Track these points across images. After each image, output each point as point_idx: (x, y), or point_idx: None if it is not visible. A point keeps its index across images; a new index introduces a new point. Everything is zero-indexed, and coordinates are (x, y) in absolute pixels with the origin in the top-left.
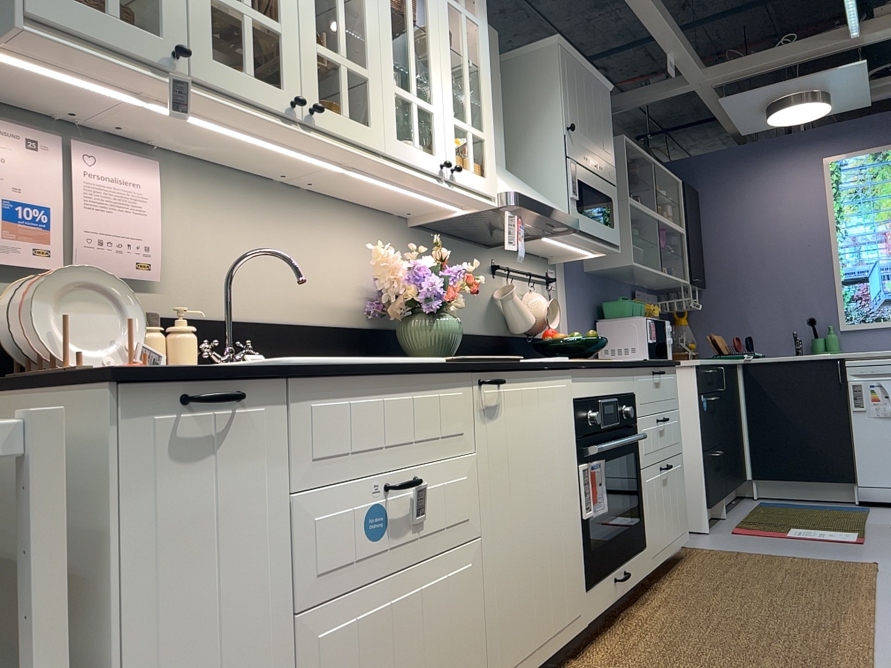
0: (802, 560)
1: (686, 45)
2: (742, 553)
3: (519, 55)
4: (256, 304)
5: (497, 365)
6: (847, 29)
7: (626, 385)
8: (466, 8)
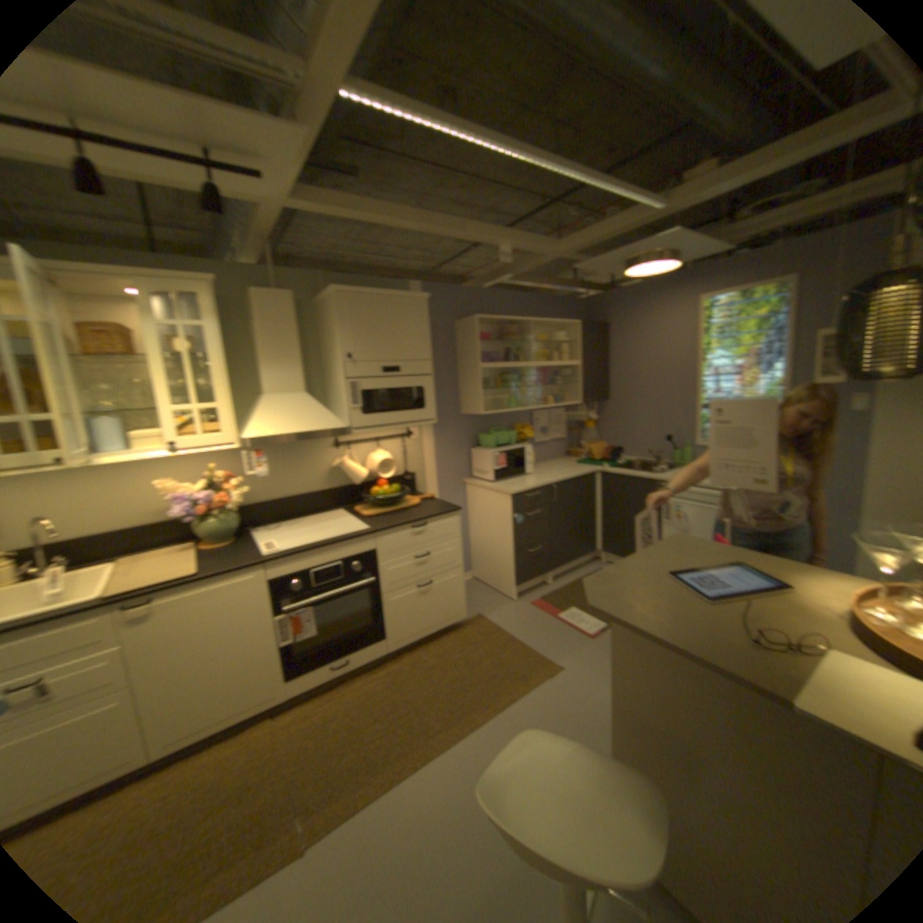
0: (519, 652)
1: (510, 235)
2: (498, 632)
3: (320, 296)
4: (80, 527)
5: (137, 595)
6: (644, 204)
7: (357, 549)
8: (179, 318)
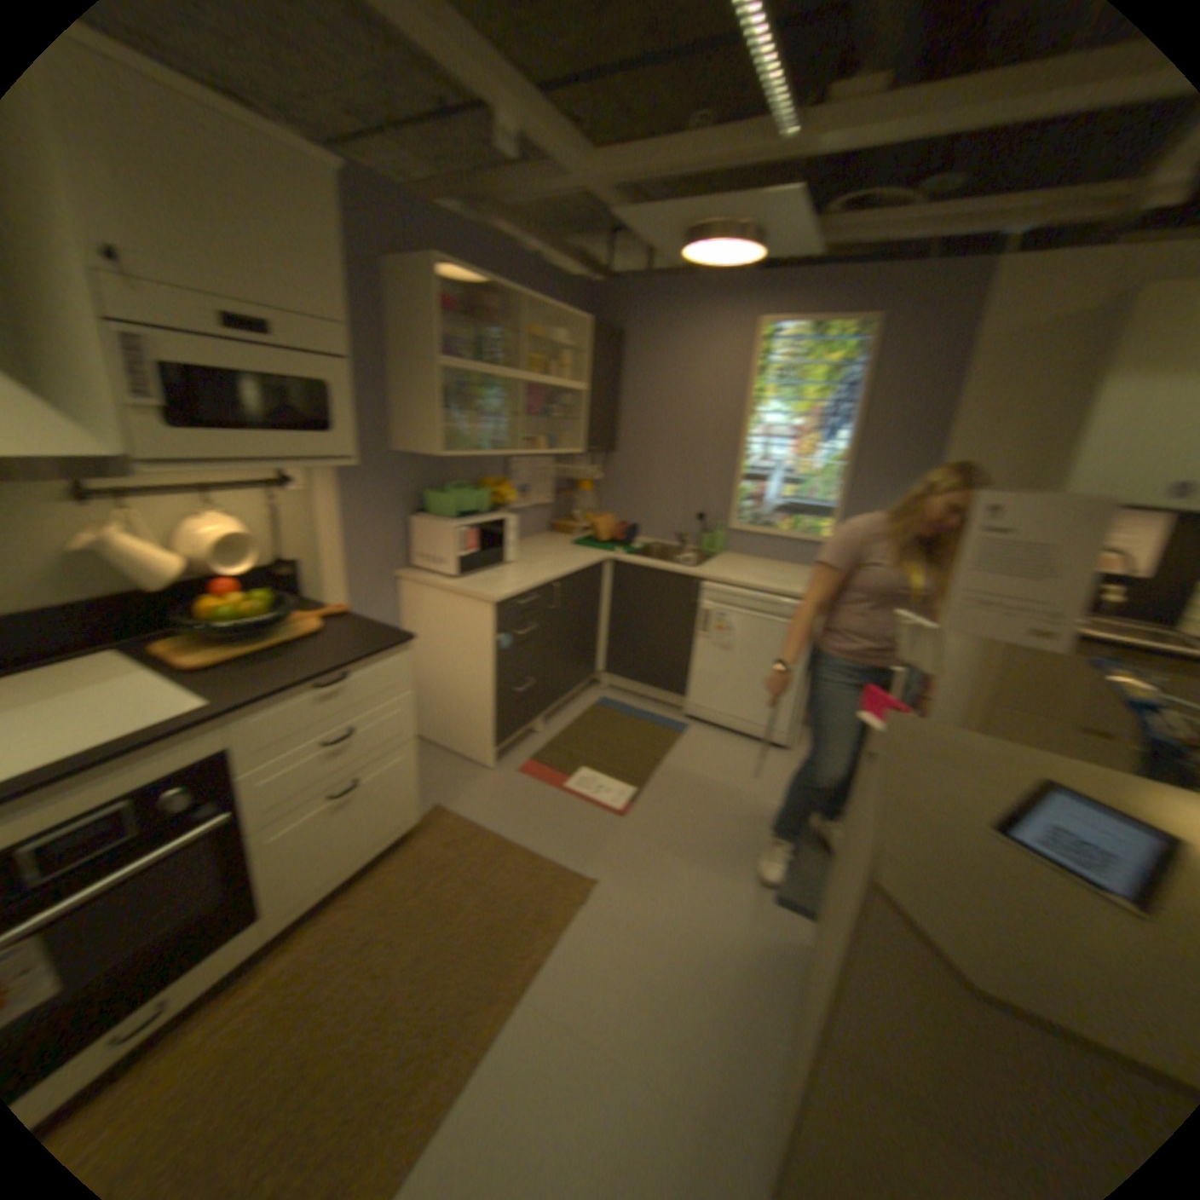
0: (526, 866)
1: (531, 94)
2: (483, 834)
3: None
4: None
5: None
6: (781, 115)
7: (188, 756)
8: None
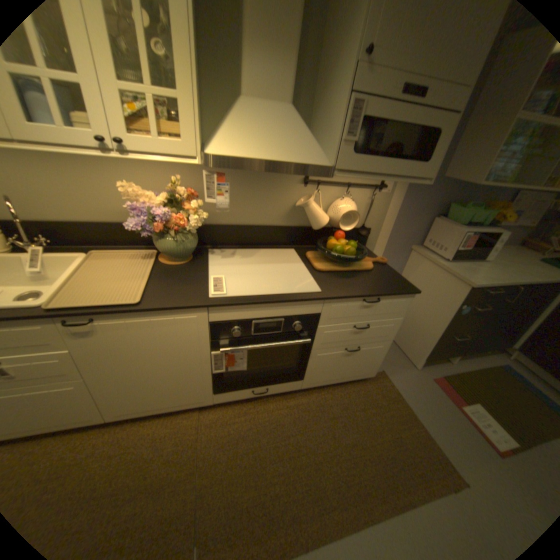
0: (422, 440)
1: None
2: (402, 403)
3: None
4: (64, 212)
5: (81, 314)
6: None
7: (304, 310)
8: None
